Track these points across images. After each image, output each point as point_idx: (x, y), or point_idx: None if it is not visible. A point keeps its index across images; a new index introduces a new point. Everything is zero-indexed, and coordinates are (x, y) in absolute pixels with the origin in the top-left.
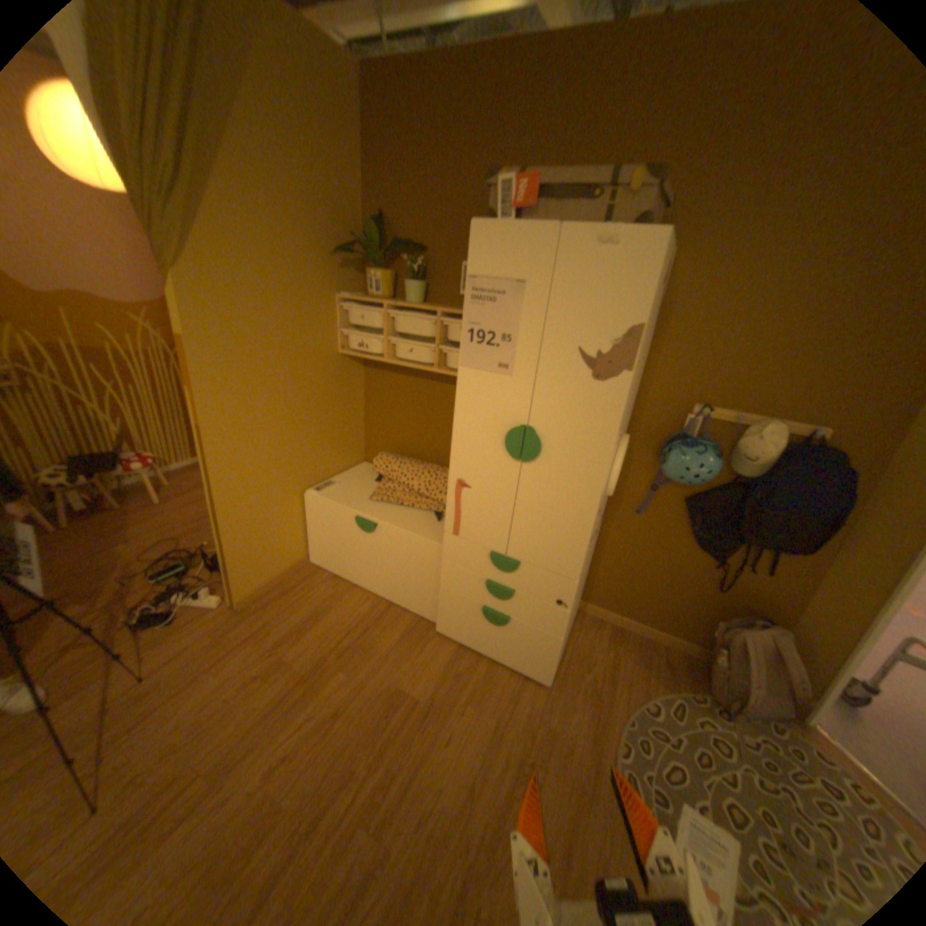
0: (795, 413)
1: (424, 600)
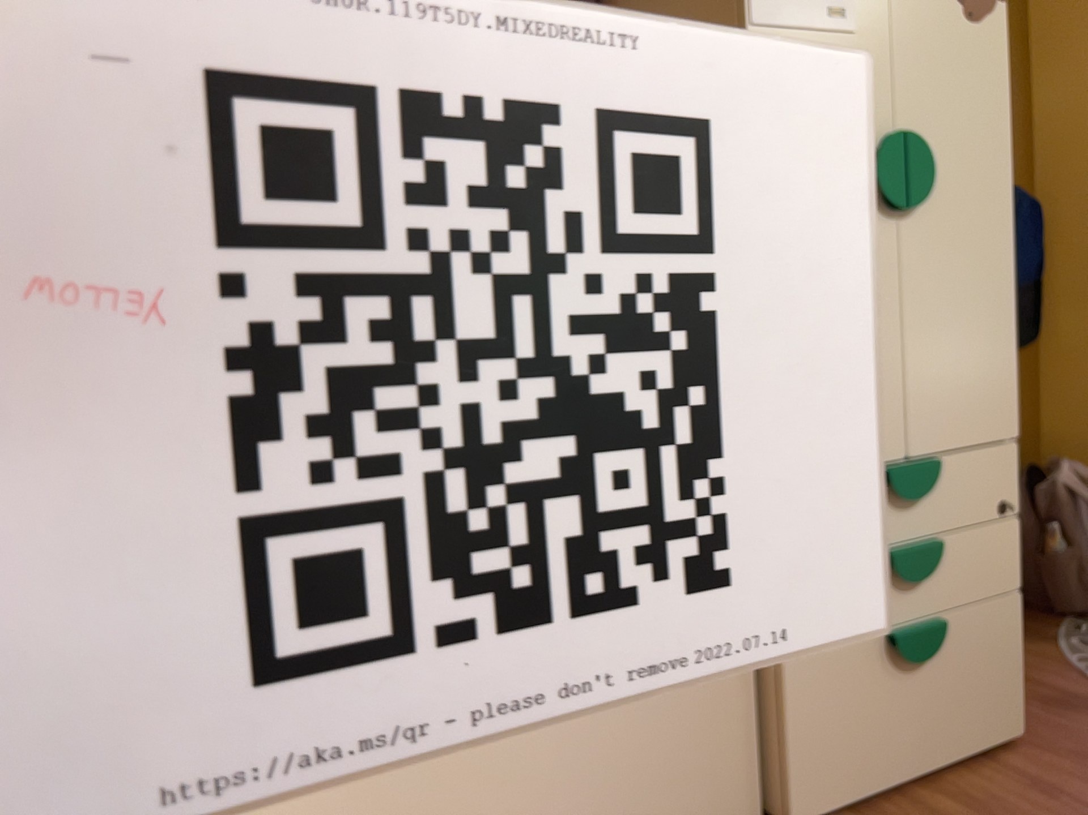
0: None
1: (723, 770)
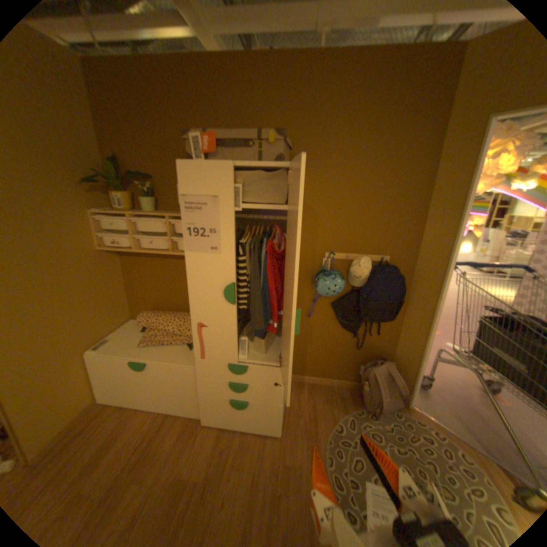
0: (372, 251)
1: (190, 406)
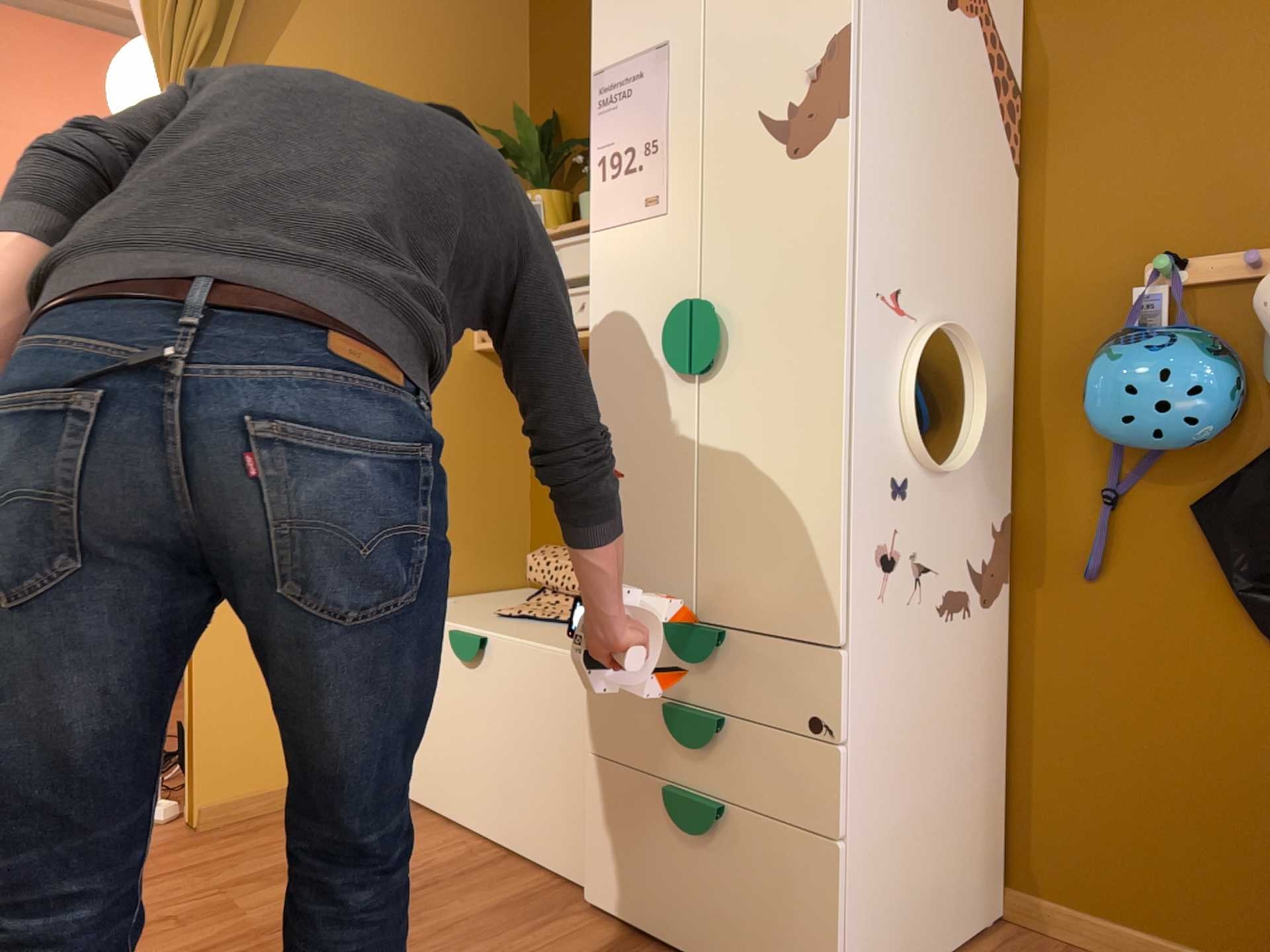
0: None
1: (569, 823)
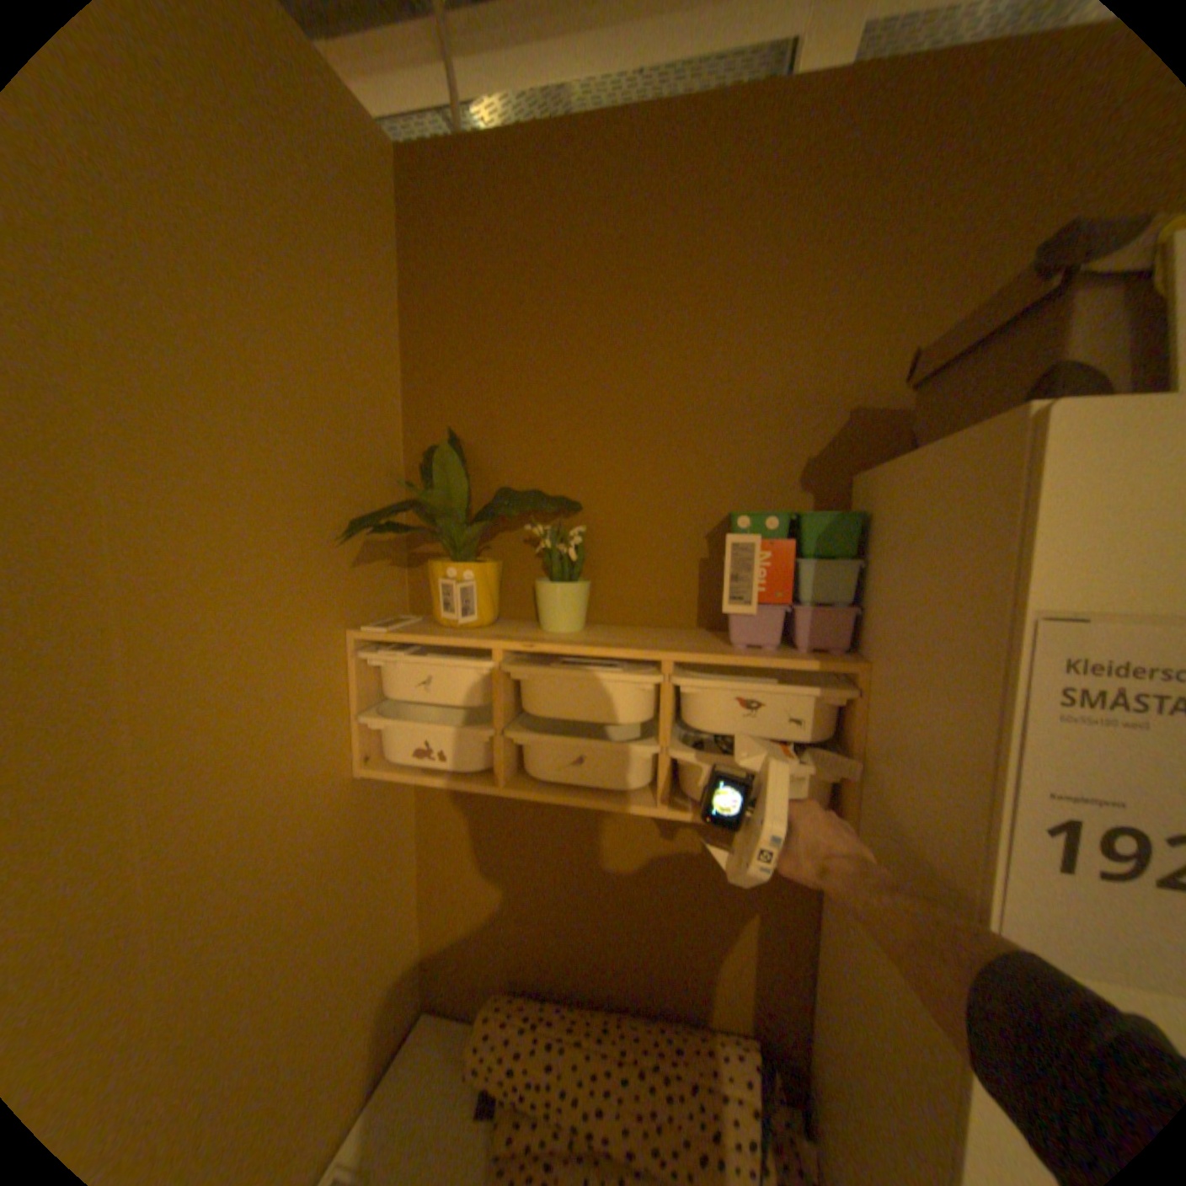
0: None
1: None
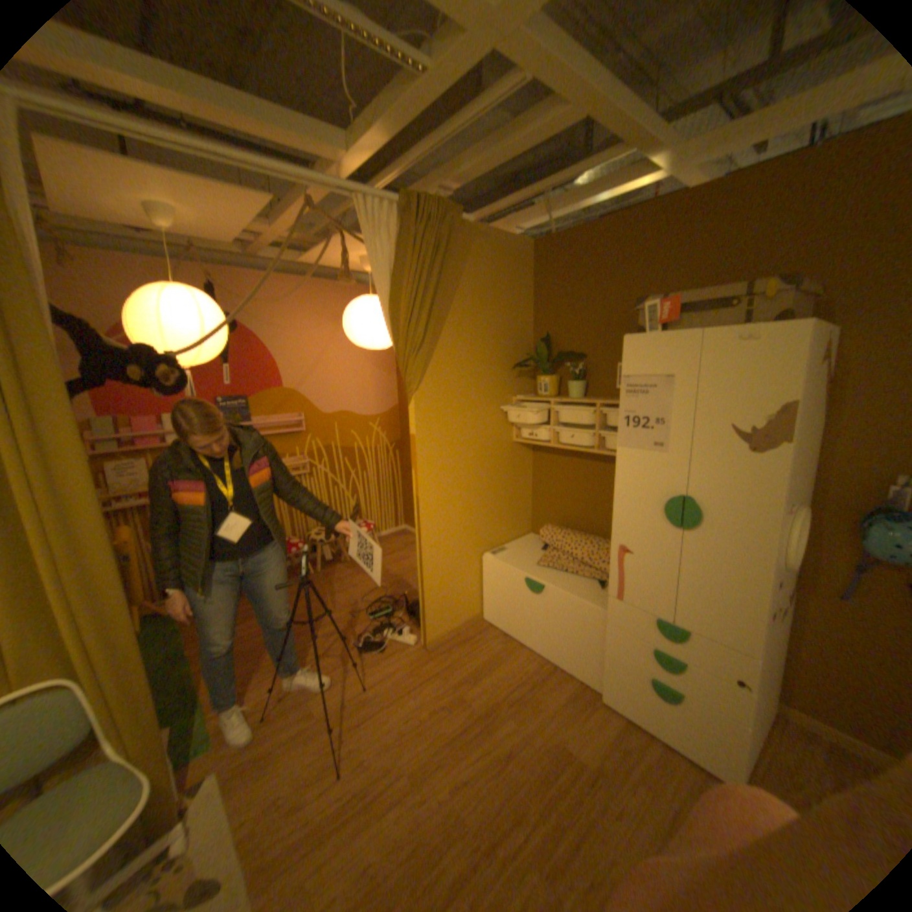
0: None
1: (592, 667)
